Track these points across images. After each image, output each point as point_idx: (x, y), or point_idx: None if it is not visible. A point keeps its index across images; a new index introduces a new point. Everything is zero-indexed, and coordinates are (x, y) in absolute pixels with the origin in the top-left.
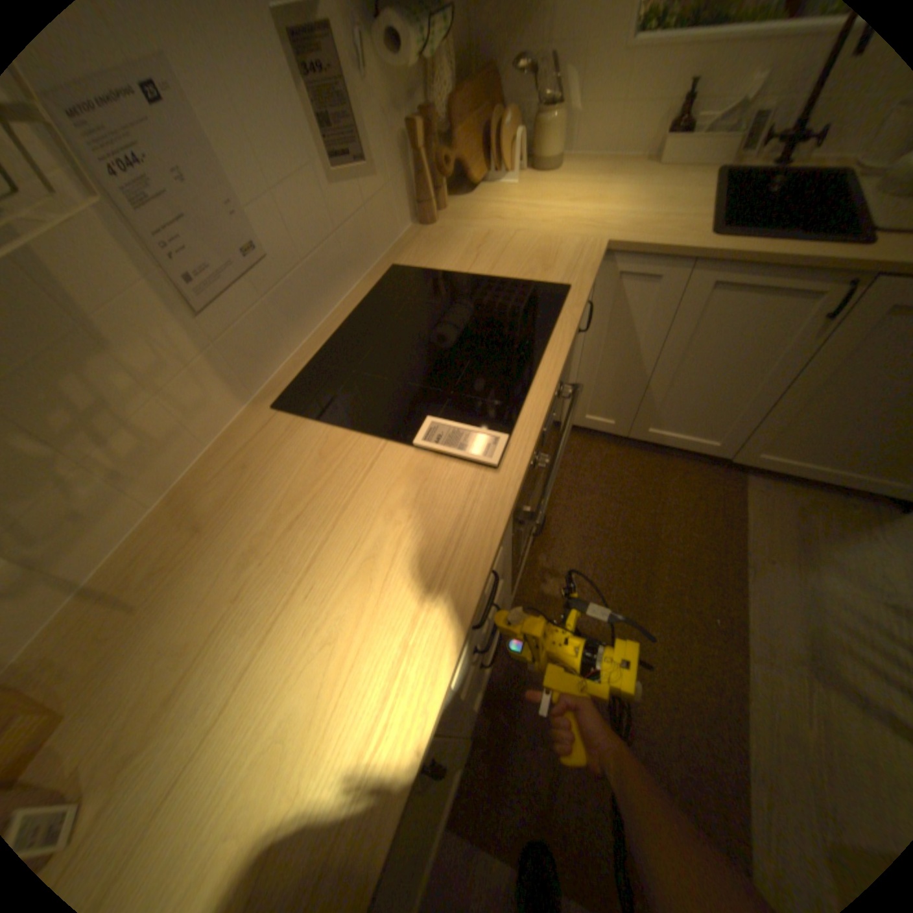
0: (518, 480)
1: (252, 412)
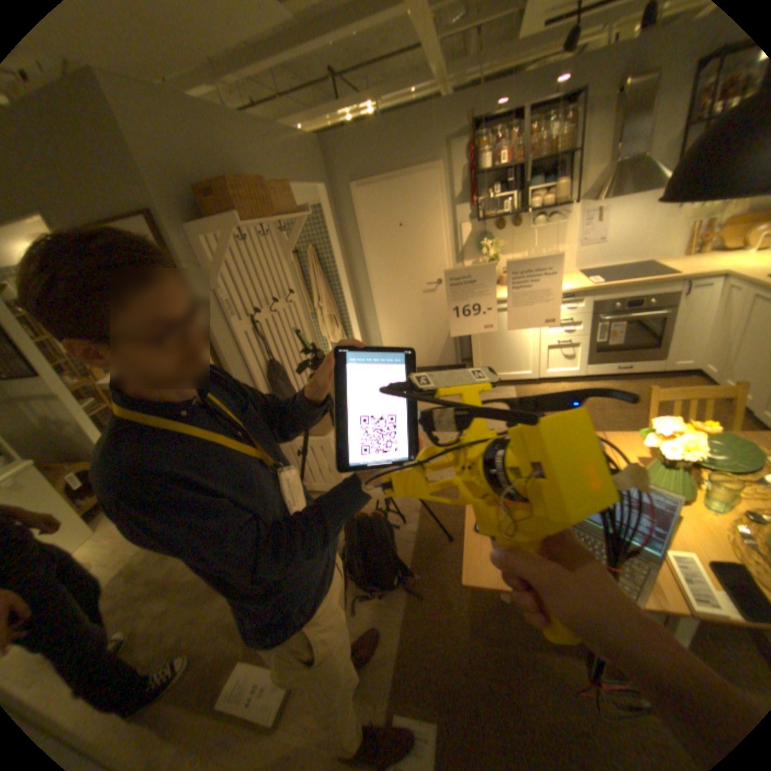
0: (597, 289)
1: (576, 271)
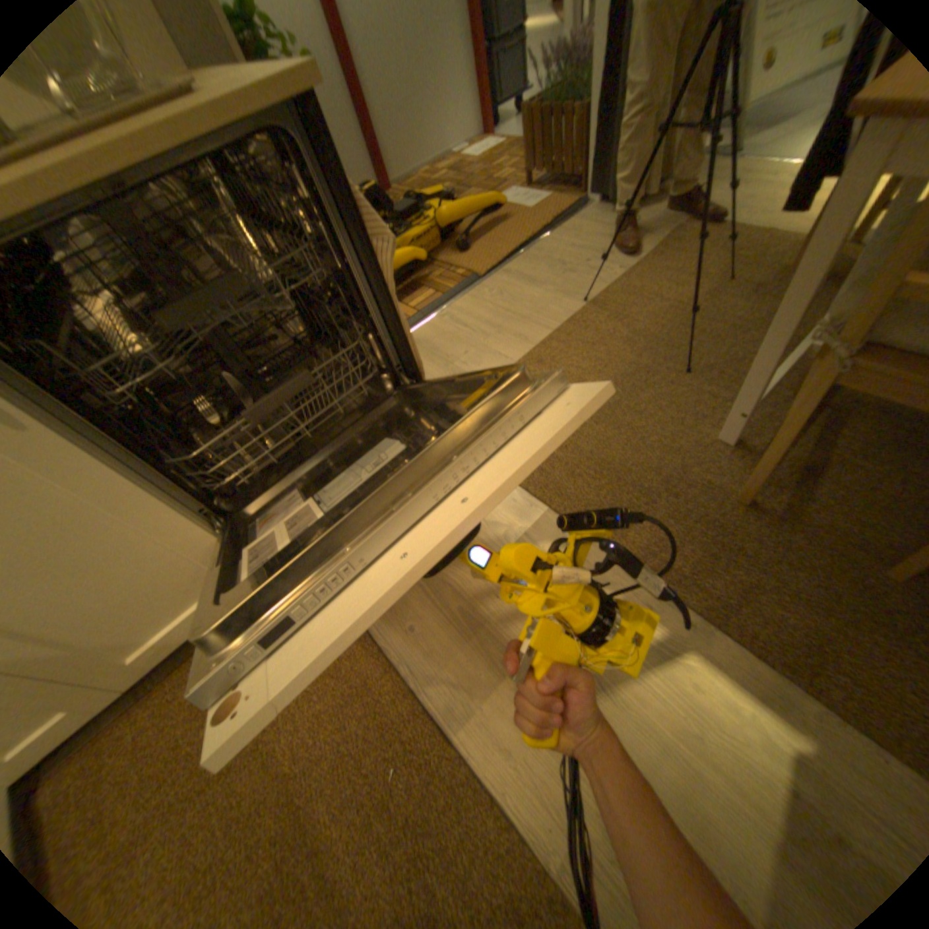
0: None
1: None
